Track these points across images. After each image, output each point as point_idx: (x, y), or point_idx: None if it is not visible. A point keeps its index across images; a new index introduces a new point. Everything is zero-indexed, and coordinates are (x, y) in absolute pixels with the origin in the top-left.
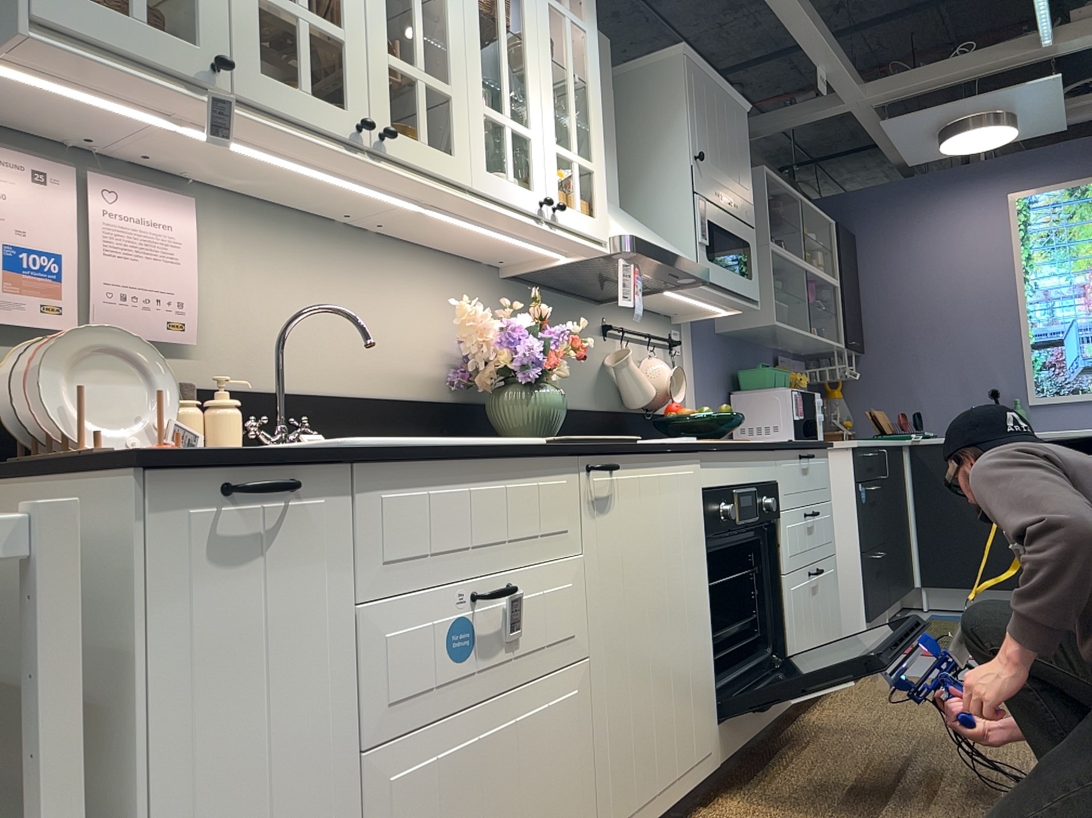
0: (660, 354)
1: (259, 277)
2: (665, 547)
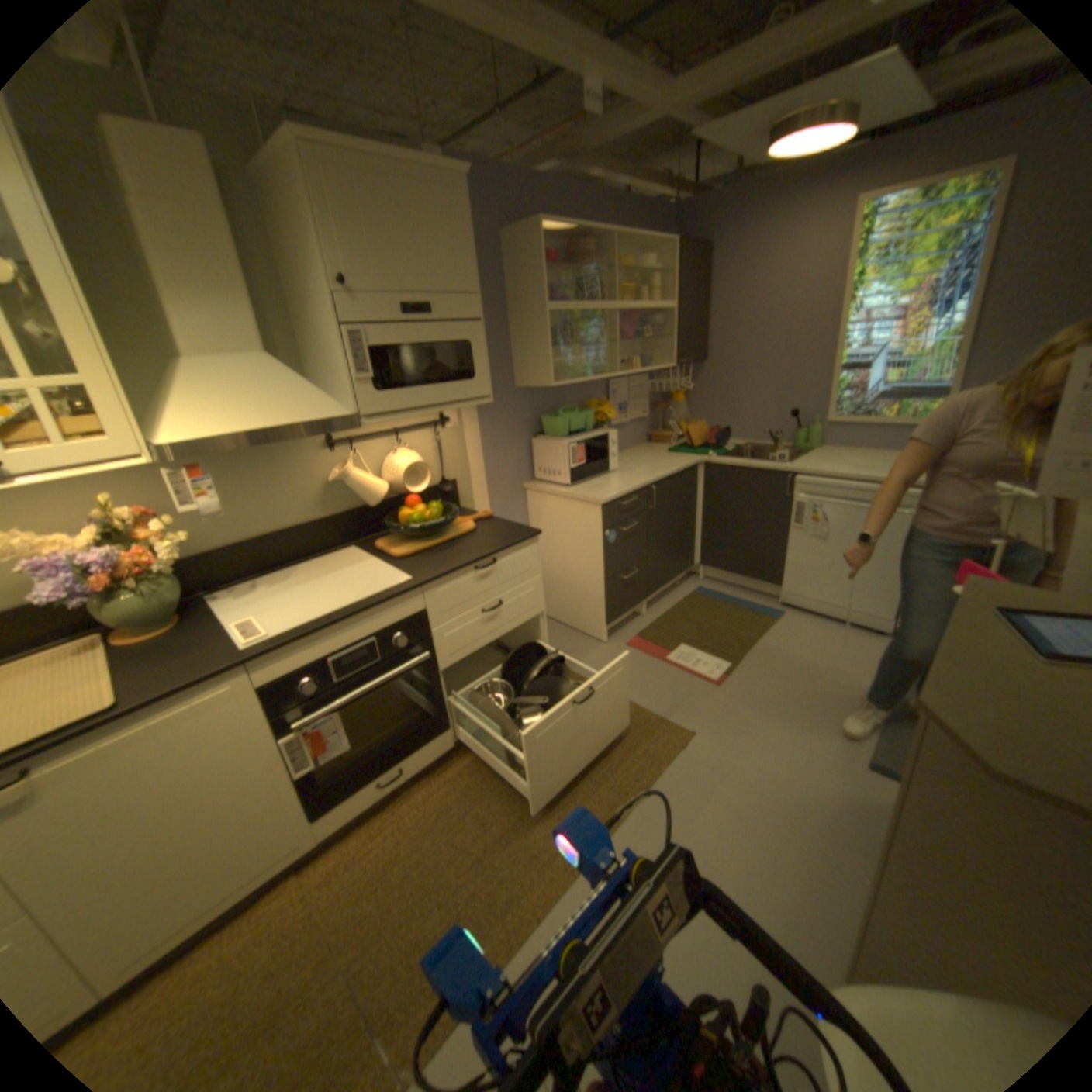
0: (421, 438)
1: None
2: (171, 773)
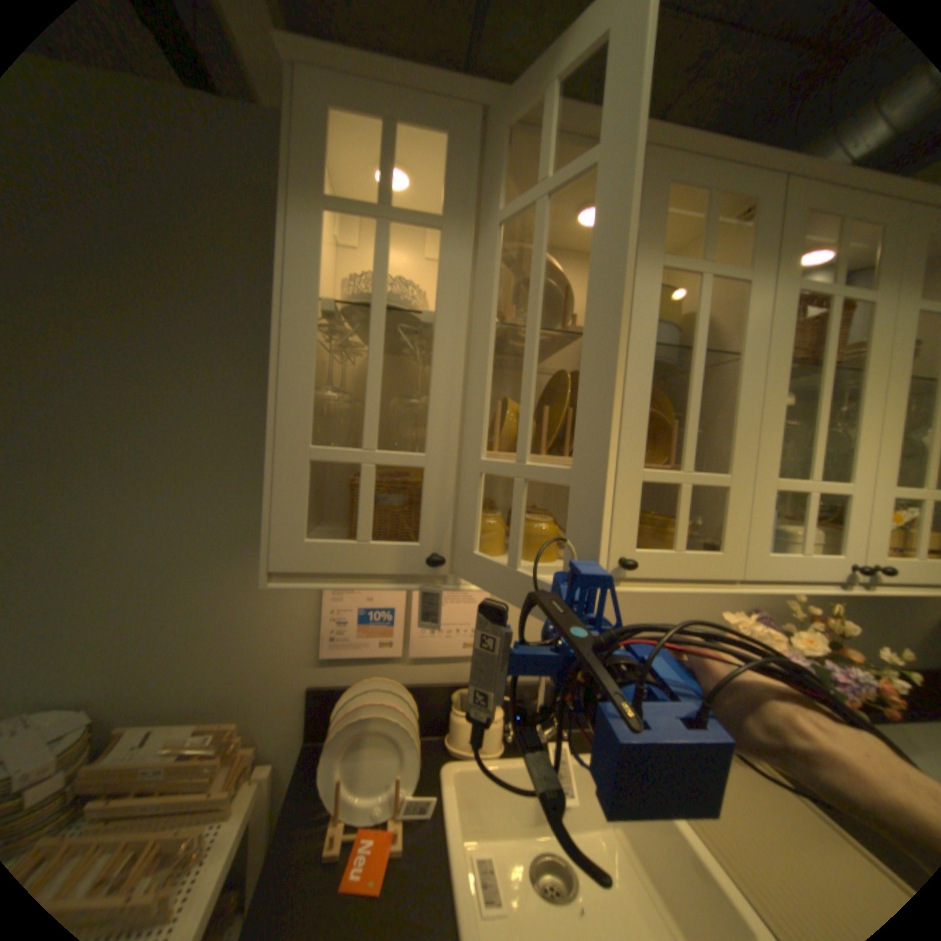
0: None
1: None
2: None
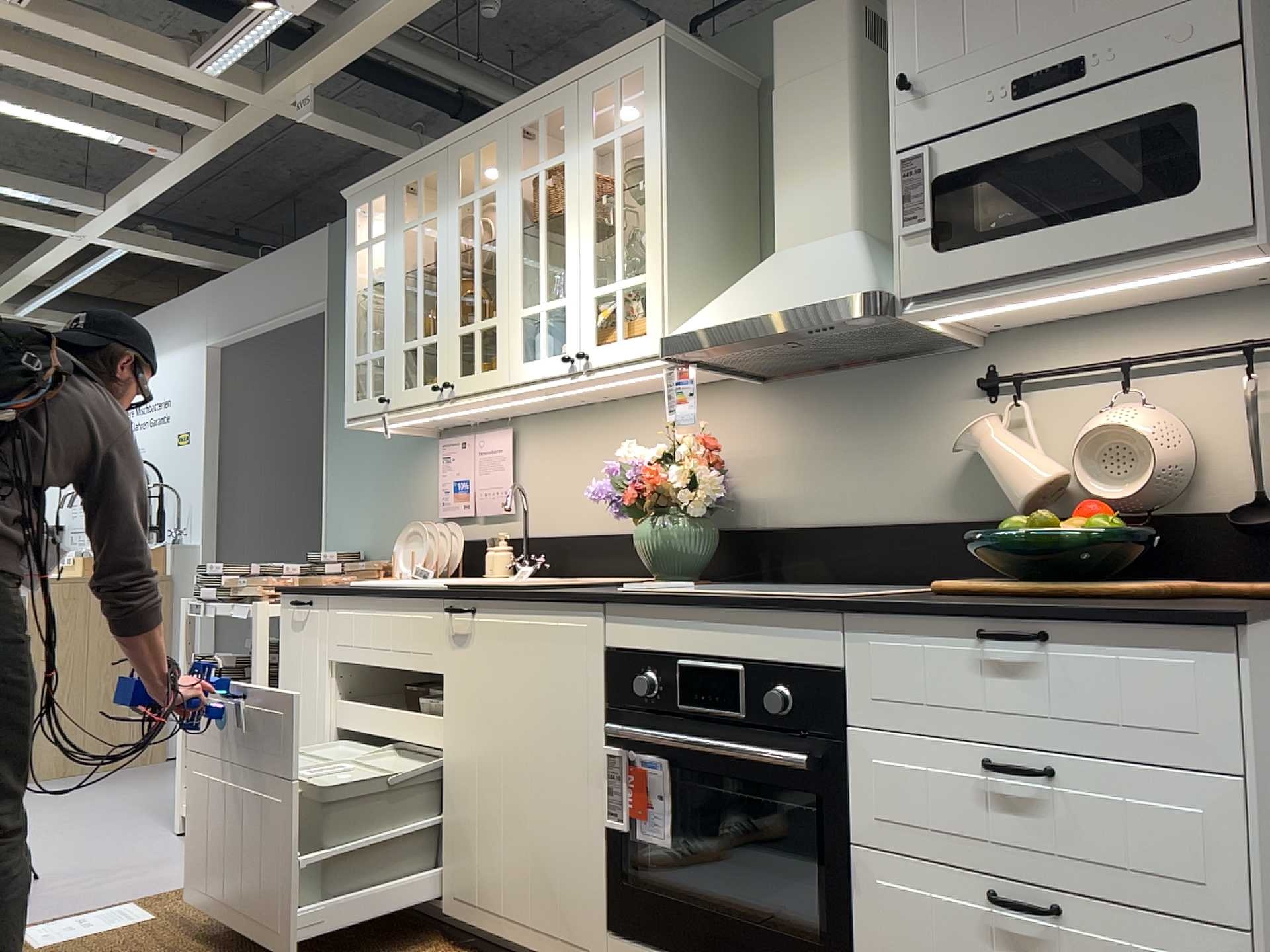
0: (1210, 382)
1: (548, 461)
2: (529, 695)
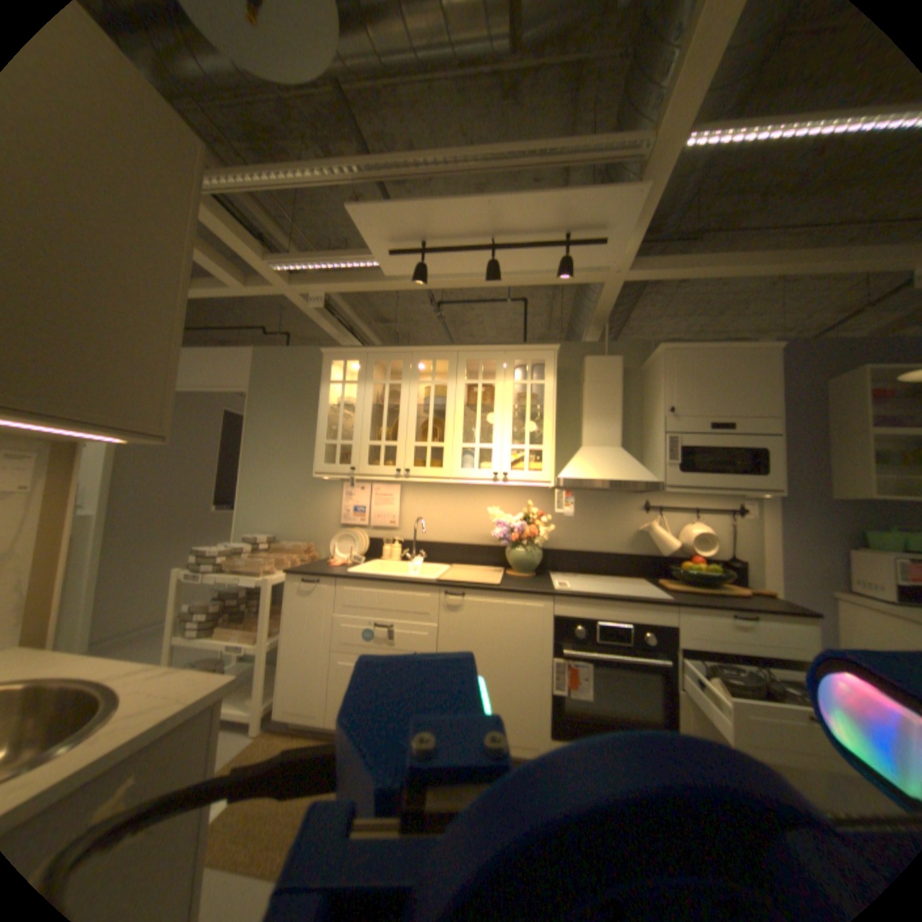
0: (718, 519)
1: (421, 504)
2: (502, 635)
